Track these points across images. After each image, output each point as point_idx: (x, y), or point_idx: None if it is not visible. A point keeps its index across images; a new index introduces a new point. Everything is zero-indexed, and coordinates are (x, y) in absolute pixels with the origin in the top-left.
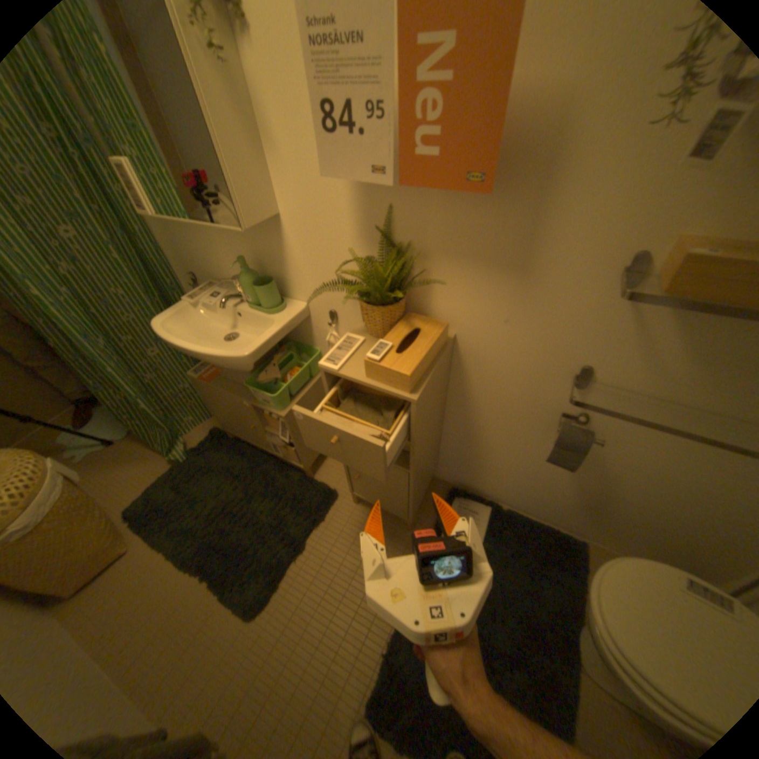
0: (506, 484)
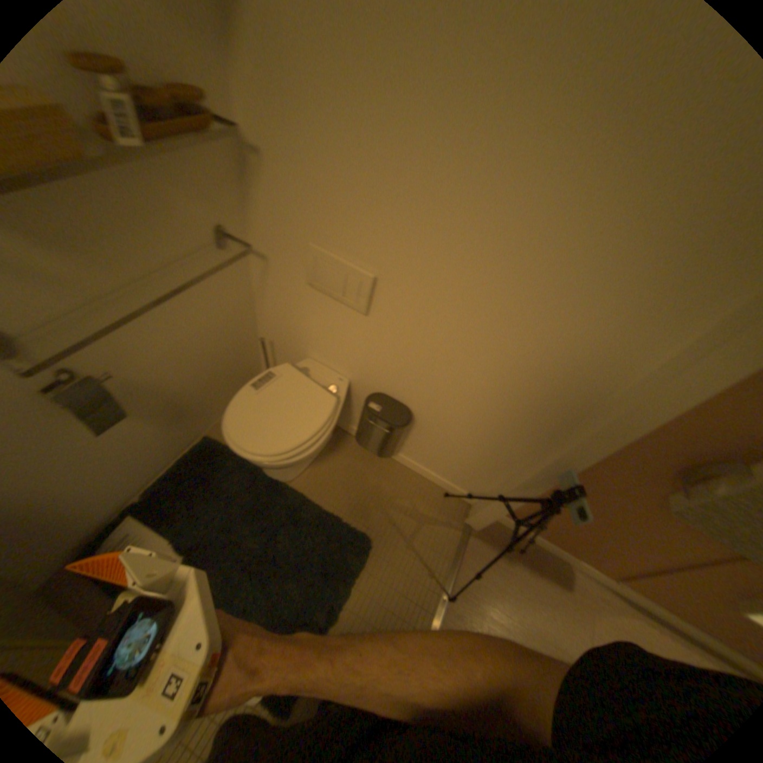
0: (104, 490)
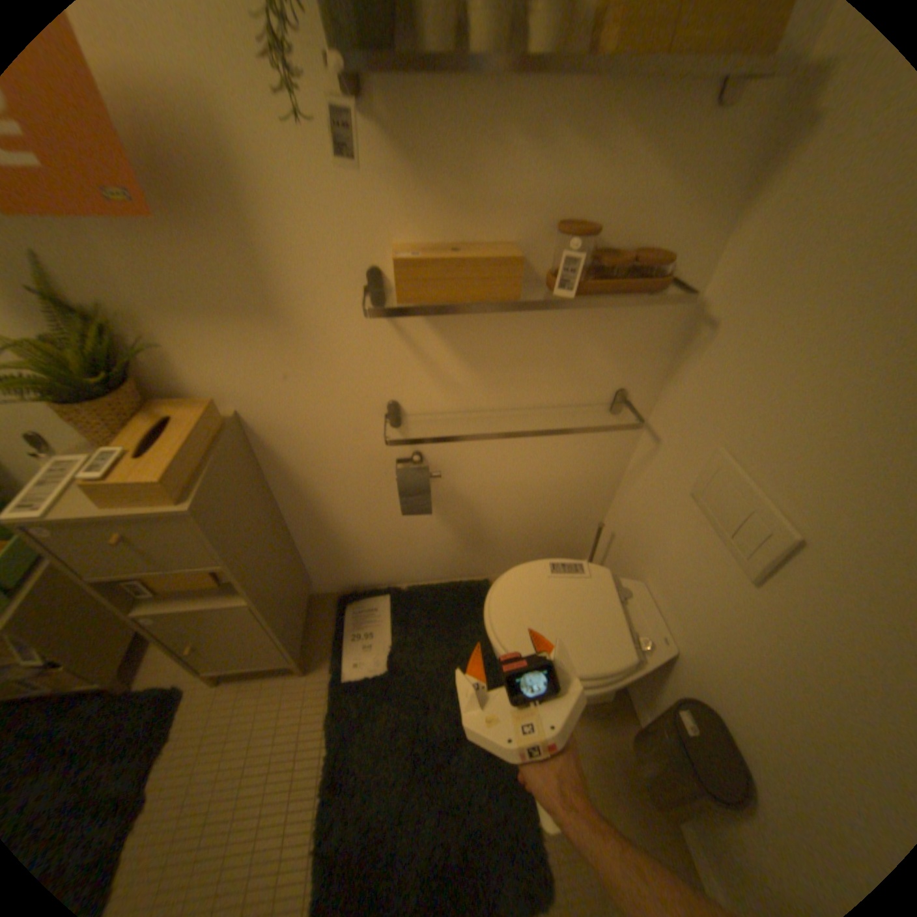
0: (389, 561)
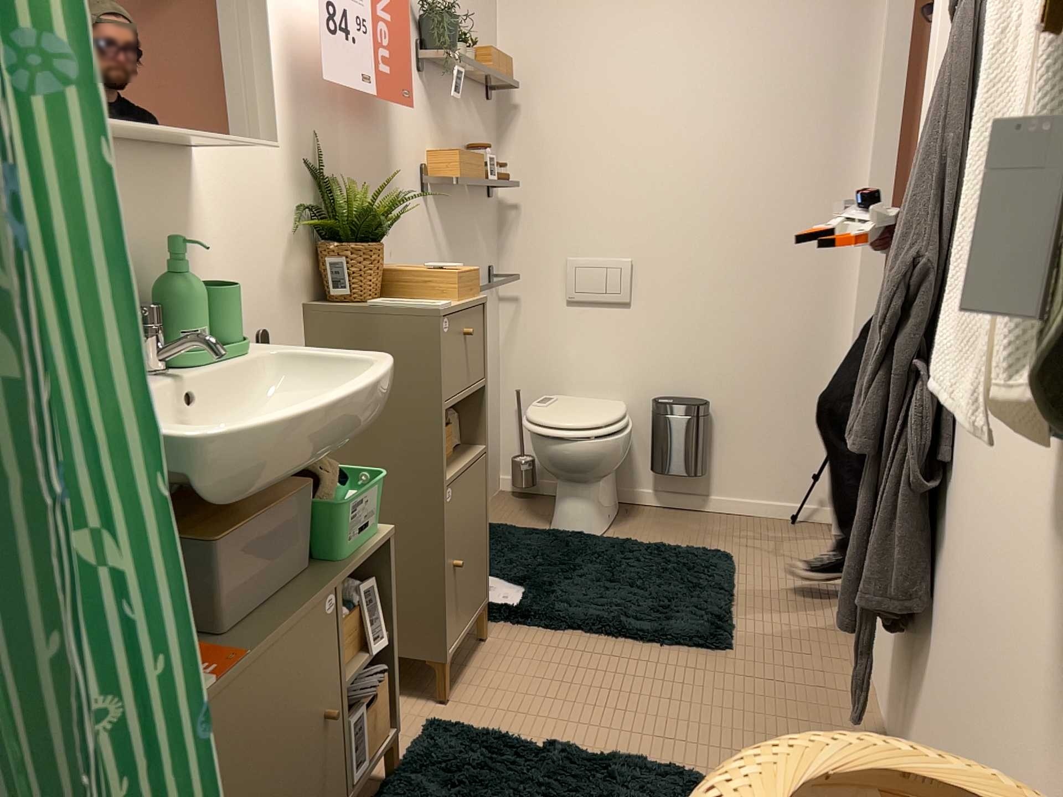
0: None
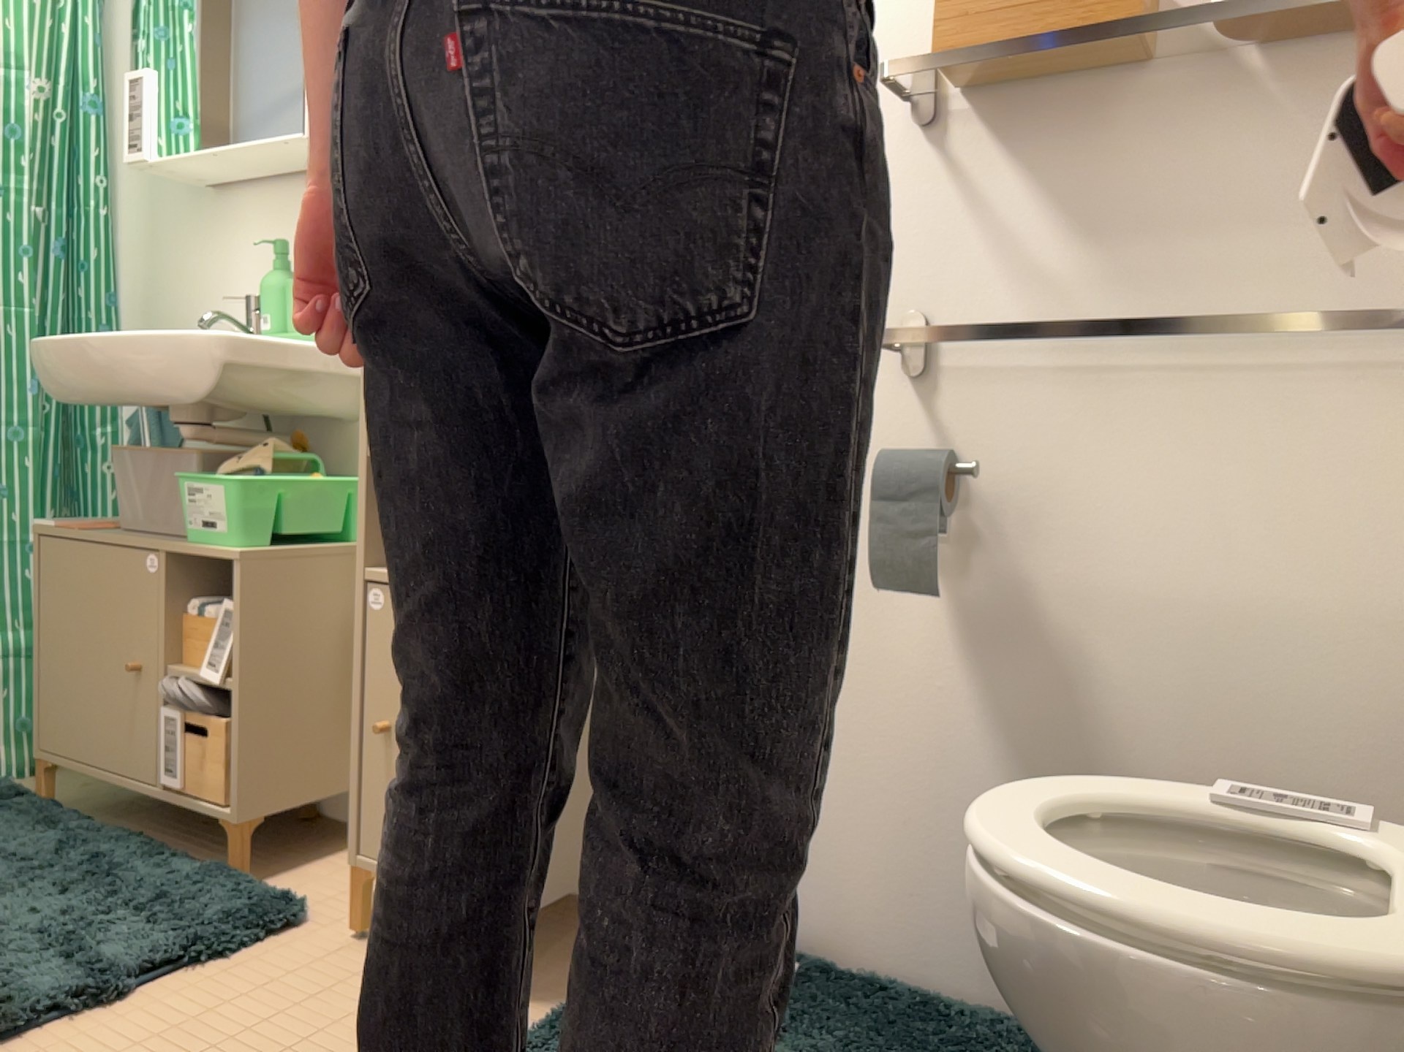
0: (833, 842)
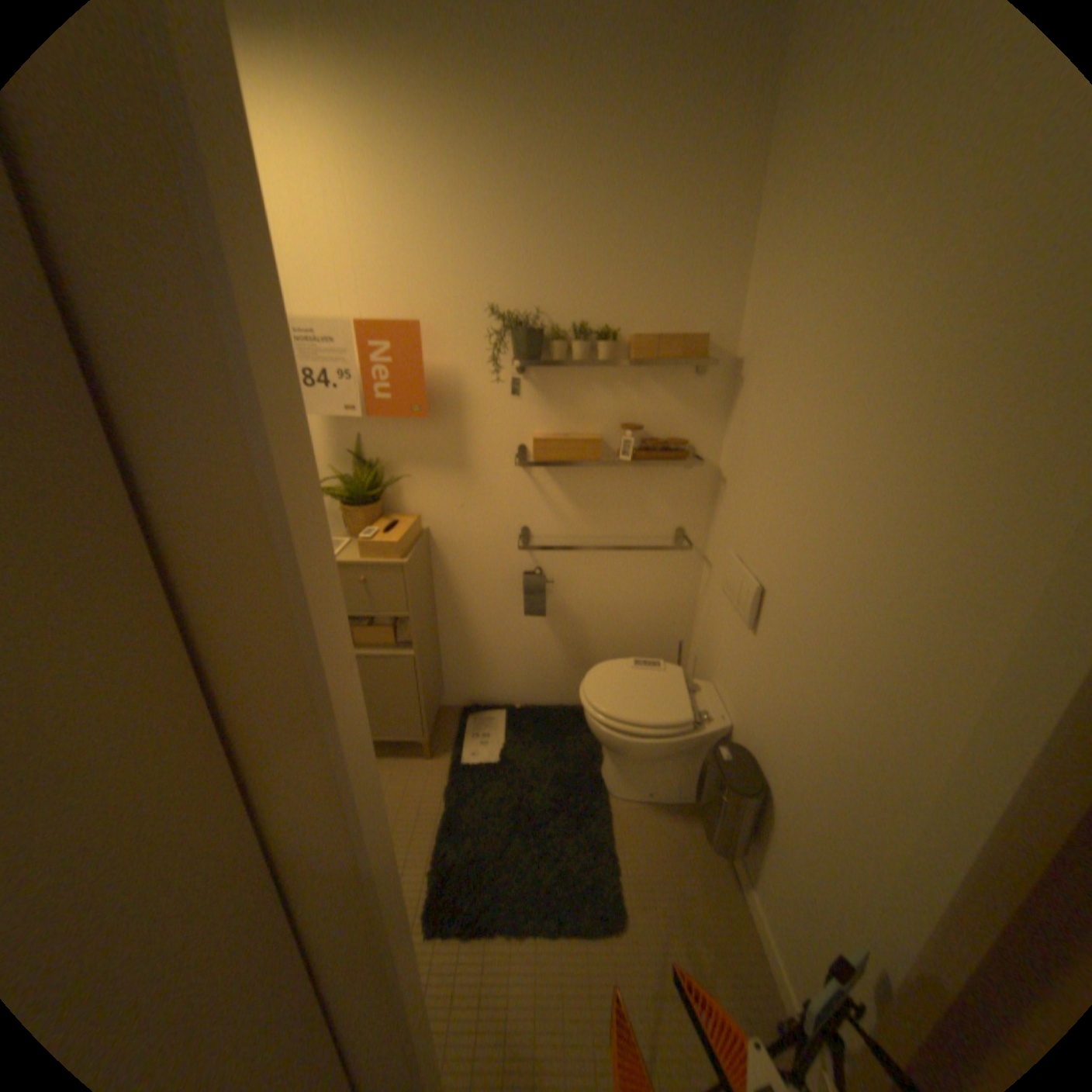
0: (509, 675)
